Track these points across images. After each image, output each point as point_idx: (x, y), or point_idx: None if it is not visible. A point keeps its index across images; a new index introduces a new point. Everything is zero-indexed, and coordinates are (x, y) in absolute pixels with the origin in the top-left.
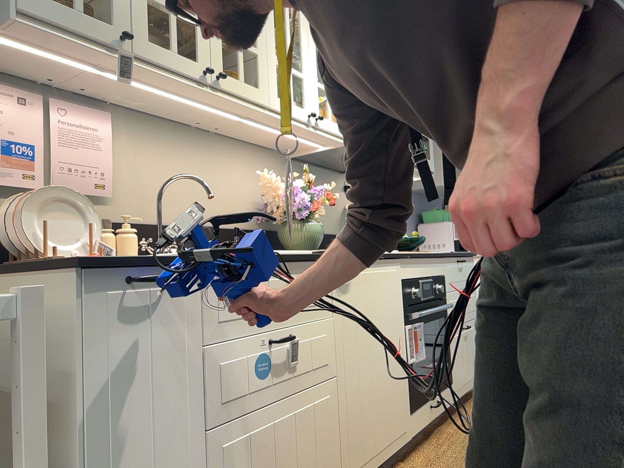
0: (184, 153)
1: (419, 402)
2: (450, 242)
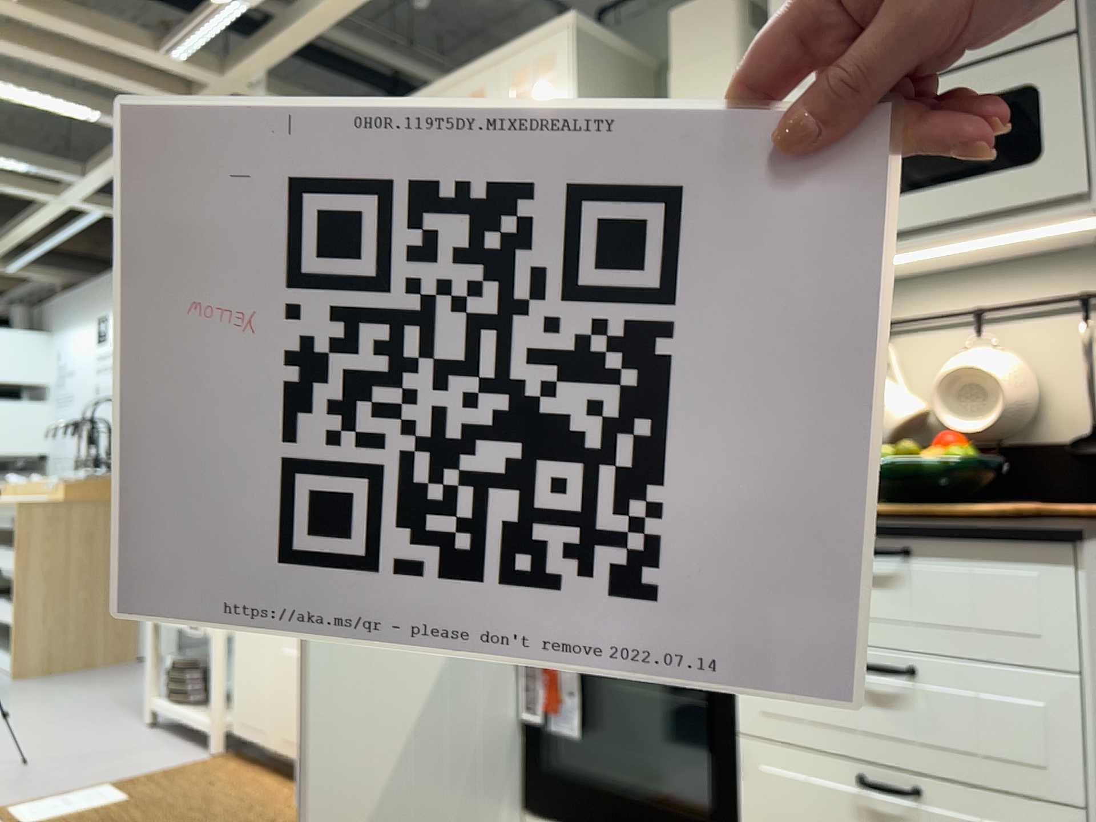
0: None
1: (555, 812)
2: None
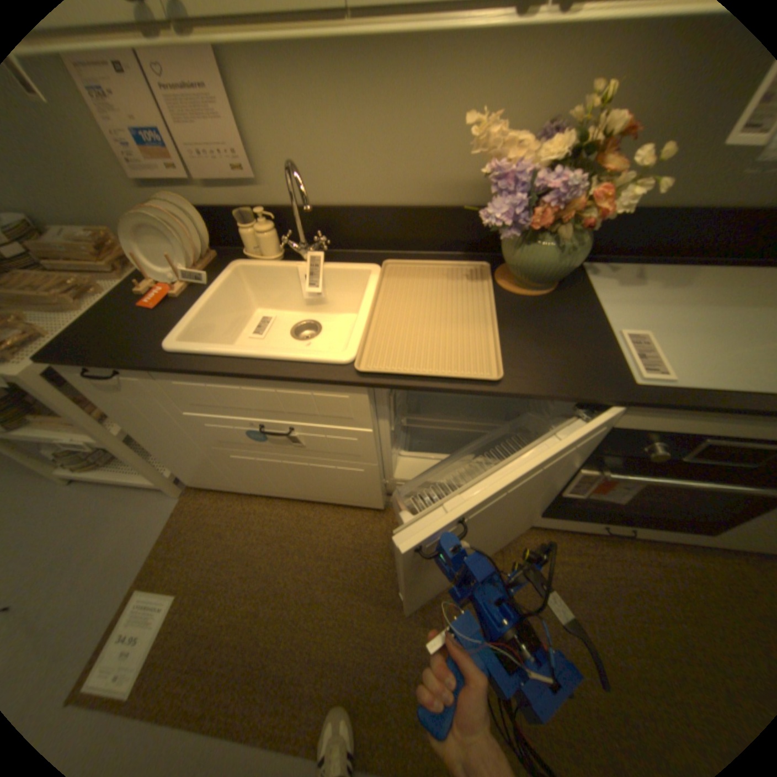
0: (350, 80)
1: (573, 518)
2: None
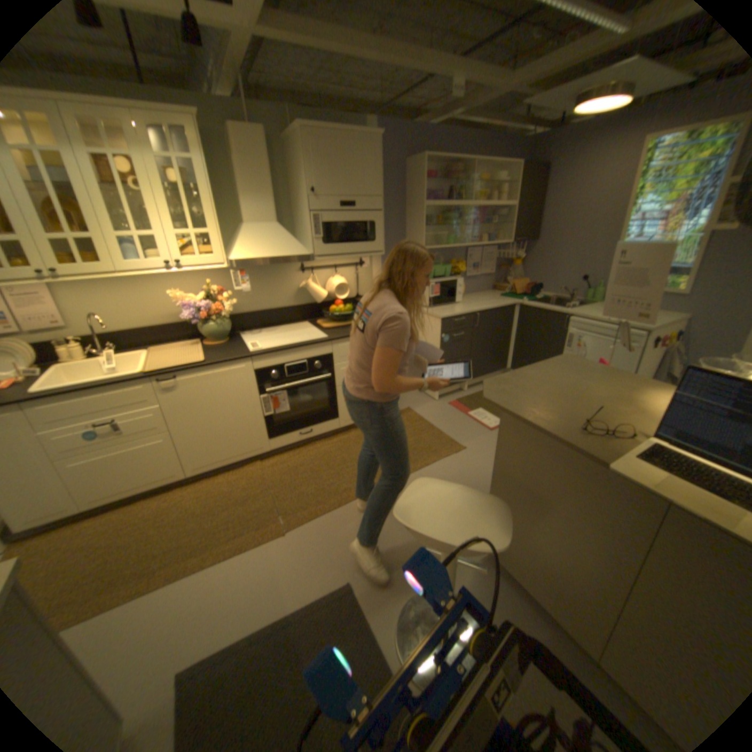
0: (115, 288)
1: (281, 434)
2: (428, 299)
